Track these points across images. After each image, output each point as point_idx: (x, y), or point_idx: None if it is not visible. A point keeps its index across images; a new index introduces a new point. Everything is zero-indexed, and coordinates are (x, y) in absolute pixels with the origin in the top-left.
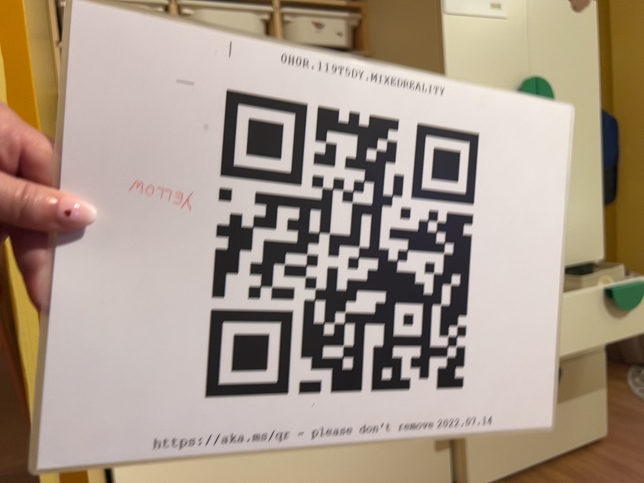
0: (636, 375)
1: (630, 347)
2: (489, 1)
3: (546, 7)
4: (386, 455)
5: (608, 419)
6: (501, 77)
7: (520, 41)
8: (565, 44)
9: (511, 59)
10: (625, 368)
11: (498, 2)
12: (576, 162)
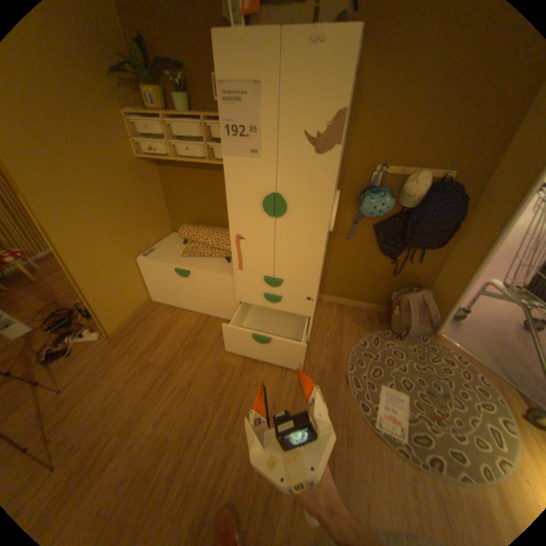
0: (376, 335)
1: (392, 323)
2: (249, 150)
3: (290, 153)
4: (213, 303)
5: (323, 340)
6: (256, 191)
7: (268, 173)
8: (303, 176)
9: (262, 183)
10: (382, 330)
11: (254, 151)
12: (303, 240)
